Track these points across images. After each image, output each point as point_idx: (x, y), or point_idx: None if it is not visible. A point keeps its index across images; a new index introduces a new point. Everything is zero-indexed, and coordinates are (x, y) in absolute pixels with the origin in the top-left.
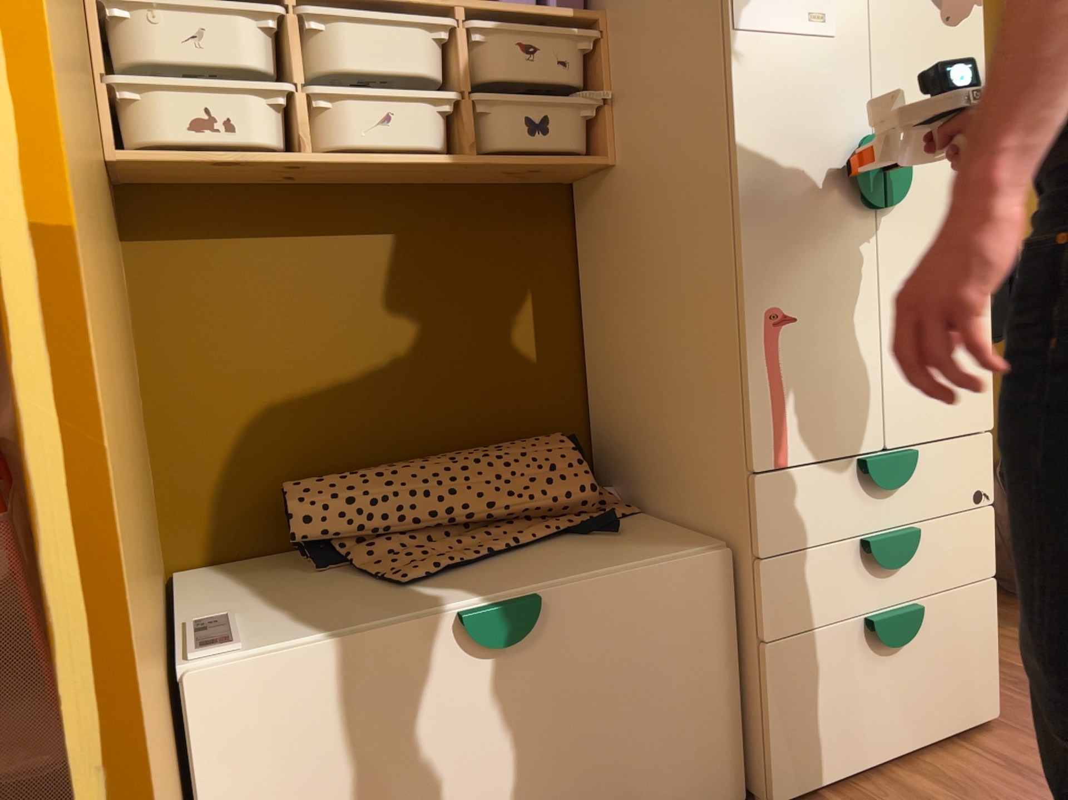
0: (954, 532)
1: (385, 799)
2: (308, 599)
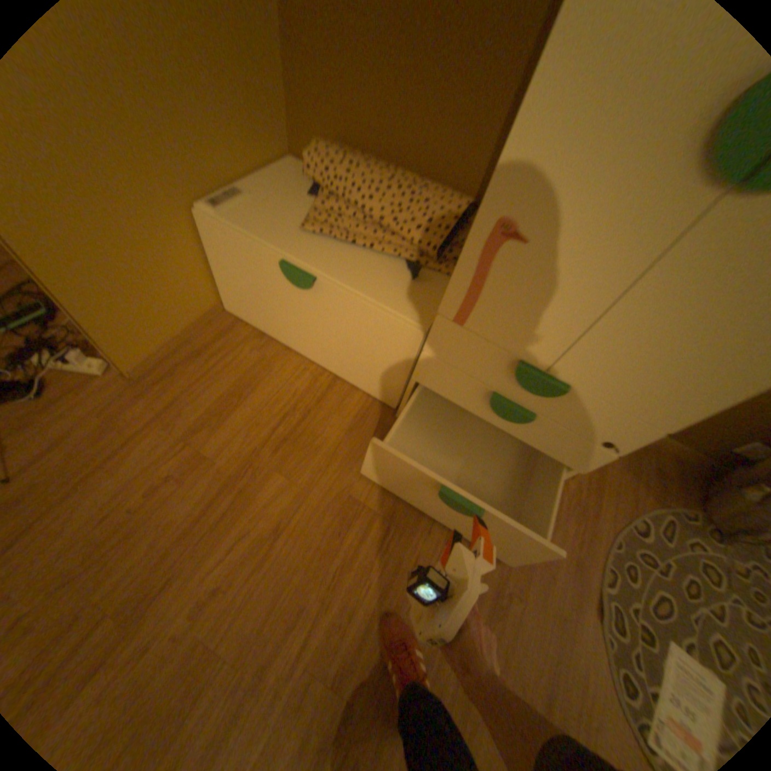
0: (567, 440)
1: (261, 297)
2: (276, 205)
